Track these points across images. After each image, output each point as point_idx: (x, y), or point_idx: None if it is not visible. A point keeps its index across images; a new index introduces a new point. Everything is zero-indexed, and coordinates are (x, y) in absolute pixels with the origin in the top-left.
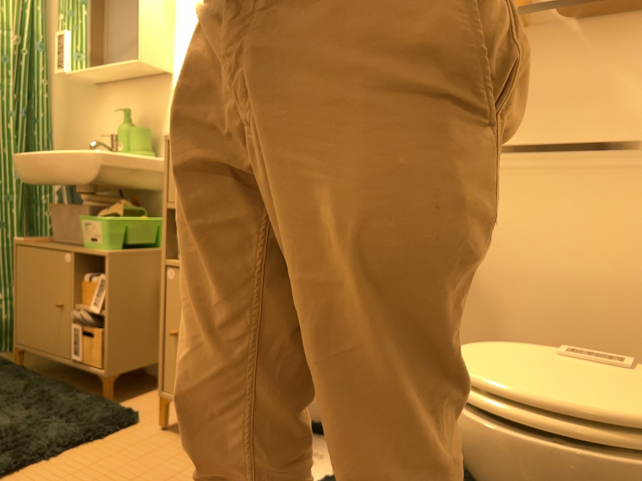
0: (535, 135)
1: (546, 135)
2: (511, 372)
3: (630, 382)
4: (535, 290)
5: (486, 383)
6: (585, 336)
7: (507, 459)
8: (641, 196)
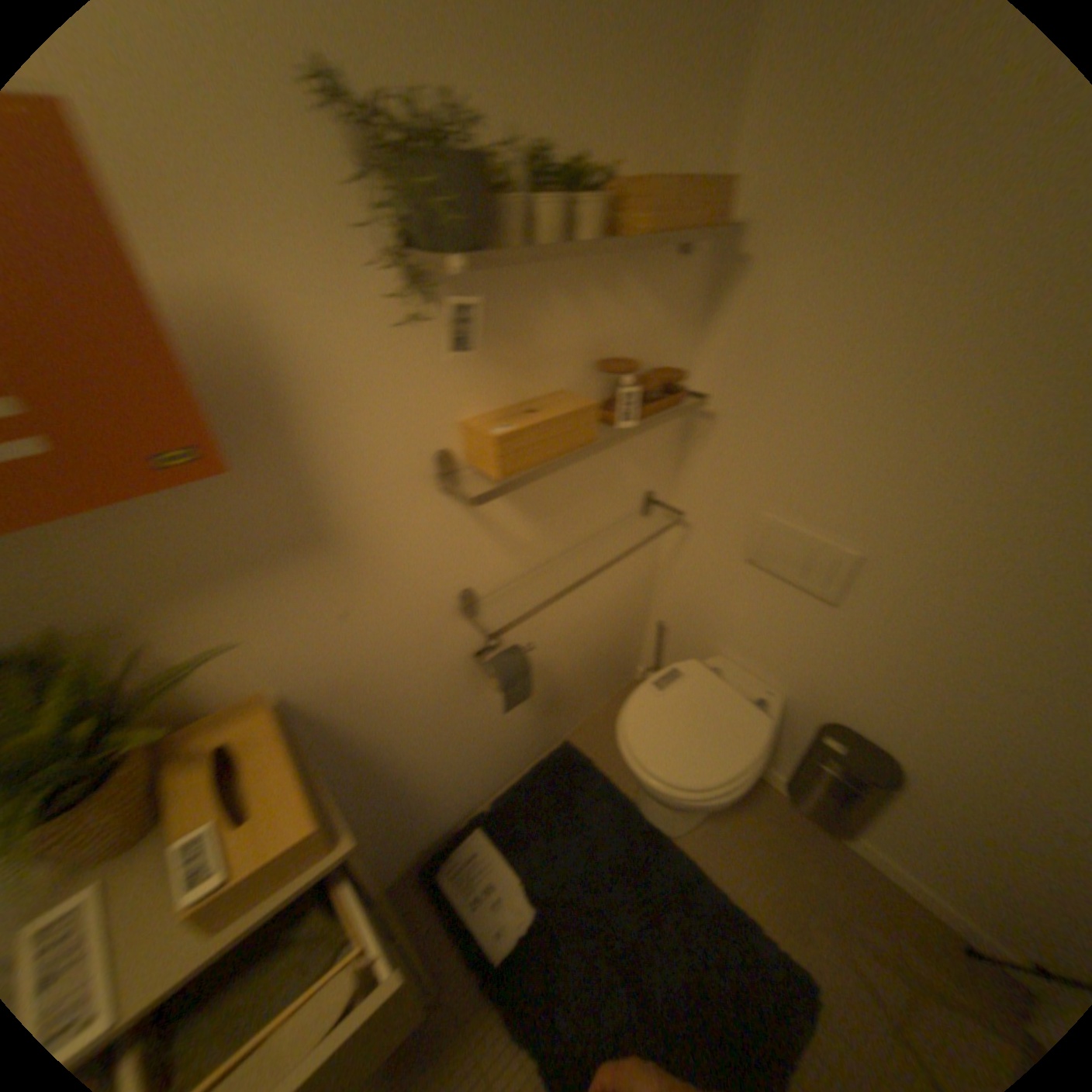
0: (569, 530)
1: (577, 526)
2: (693, 752)
3: (708, 693)
4: (571, 636)
5: (709, 780)
6: (596, 638)
7: (733, 802)
8: (626, 541)
